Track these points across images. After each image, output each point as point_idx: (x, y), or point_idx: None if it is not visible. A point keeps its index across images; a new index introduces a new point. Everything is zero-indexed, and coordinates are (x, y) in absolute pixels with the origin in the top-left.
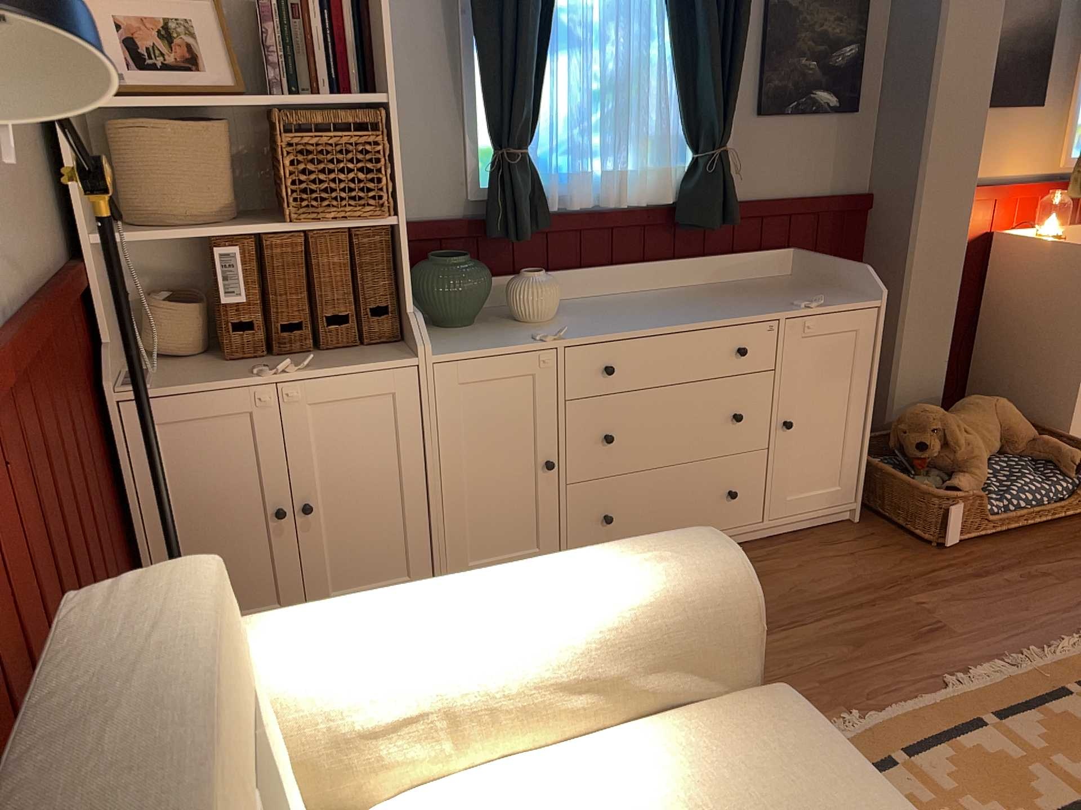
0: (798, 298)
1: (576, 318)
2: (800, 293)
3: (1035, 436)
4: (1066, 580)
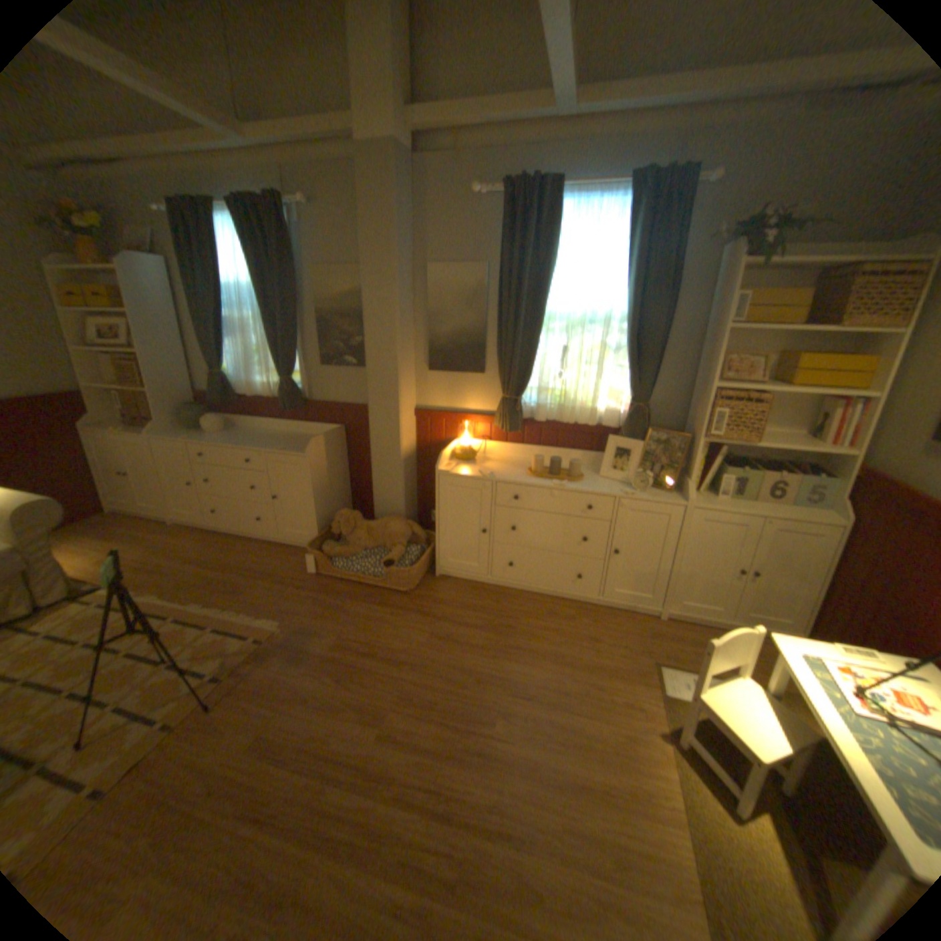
0: (295, 447)
1: (221, 435)
2: (305, 445)
3: (404, 545)
4: (316, 606)
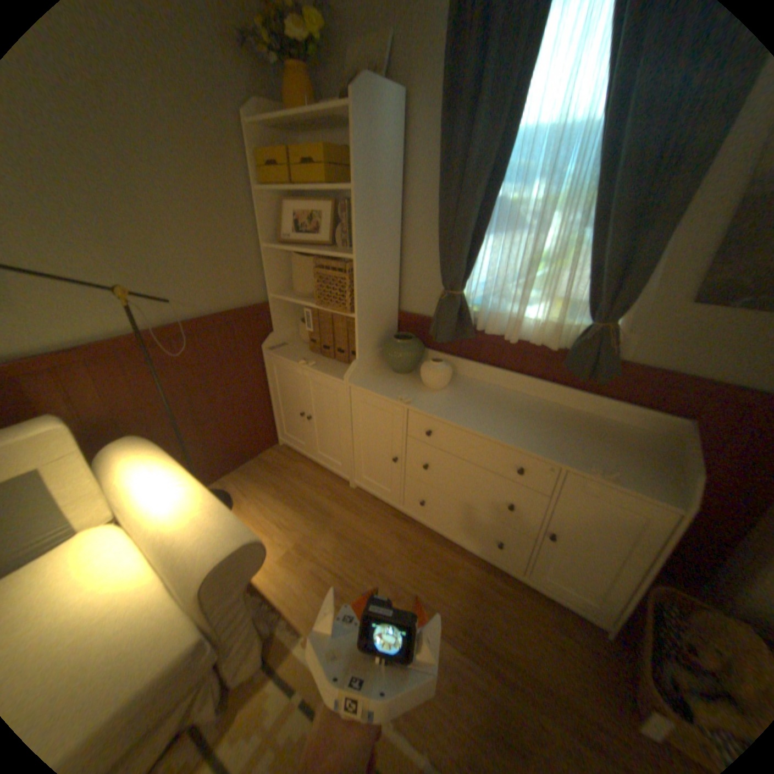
0: (621, 460)
1: (453, 394)
2: (638, 458)
3: None
4: None
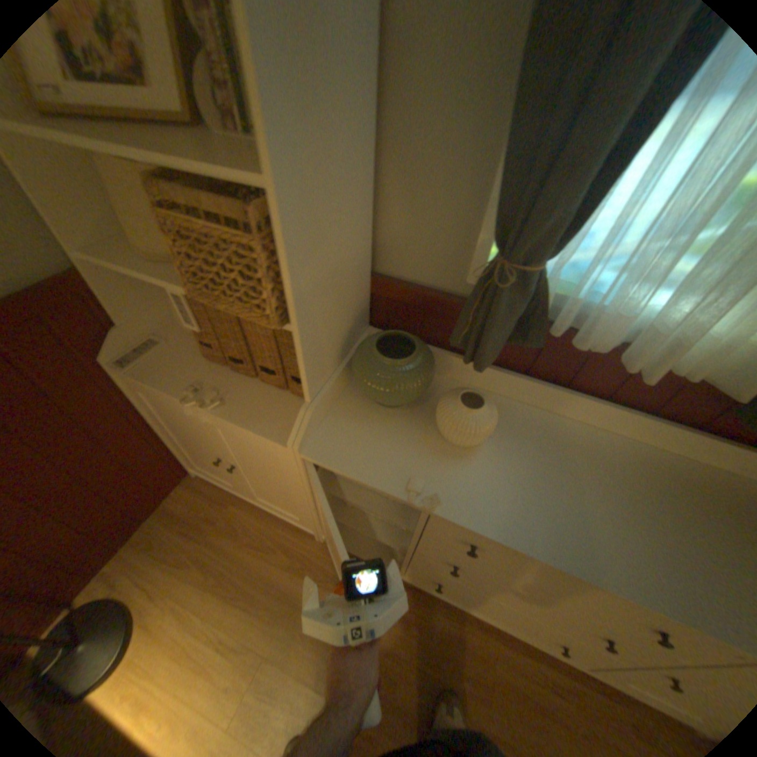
0: None
1: (503, 456)
2: None
3: None
4: None
